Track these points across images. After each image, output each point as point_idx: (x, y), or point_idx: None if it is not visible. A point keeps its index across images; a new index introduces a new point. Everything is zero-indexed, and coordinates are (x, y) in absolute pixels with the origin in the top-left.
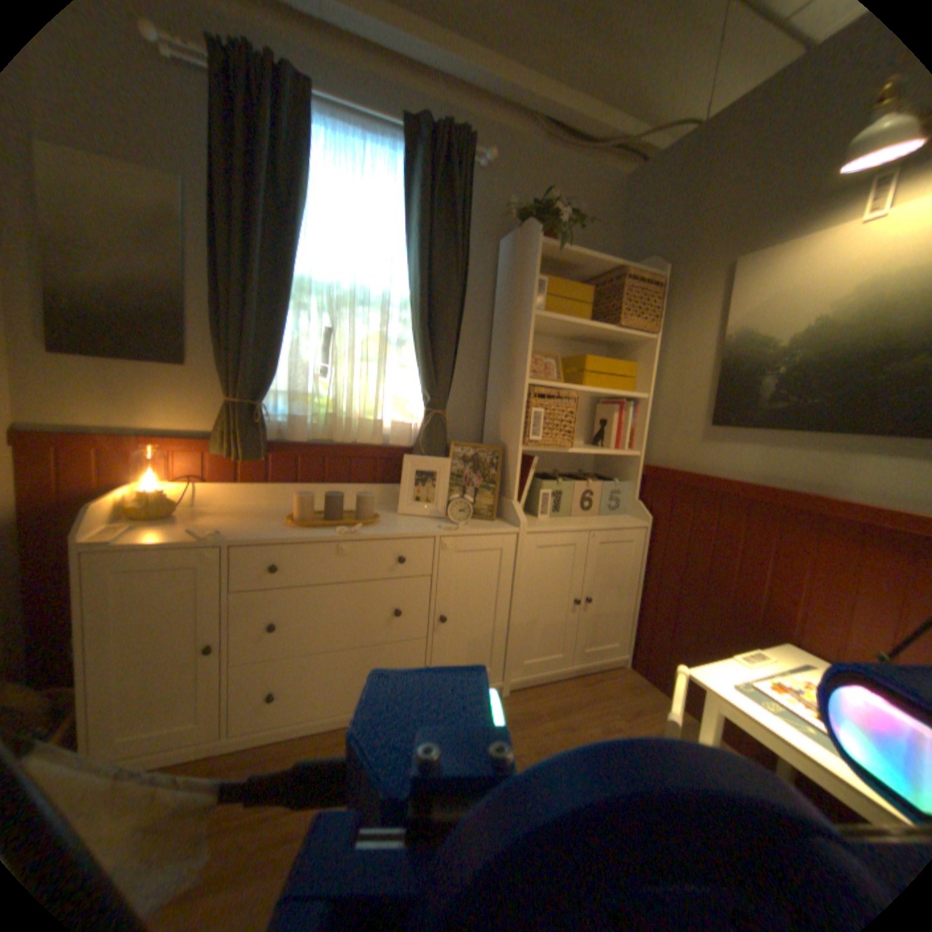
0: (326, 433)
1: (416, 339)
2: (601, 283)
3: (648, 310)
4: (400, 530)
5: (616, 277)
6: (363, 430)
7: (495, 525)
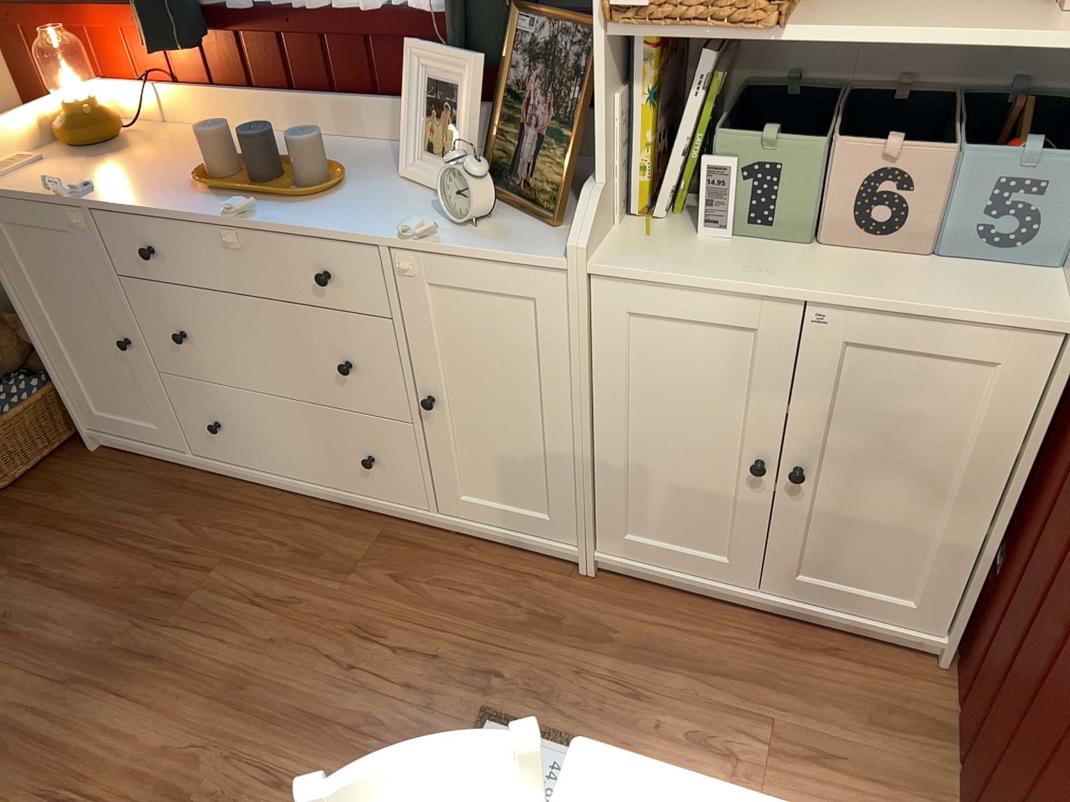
0: None
1: None
2: None
3: None
4: (333, 225)
5: None
6: None
7: (536, 244)
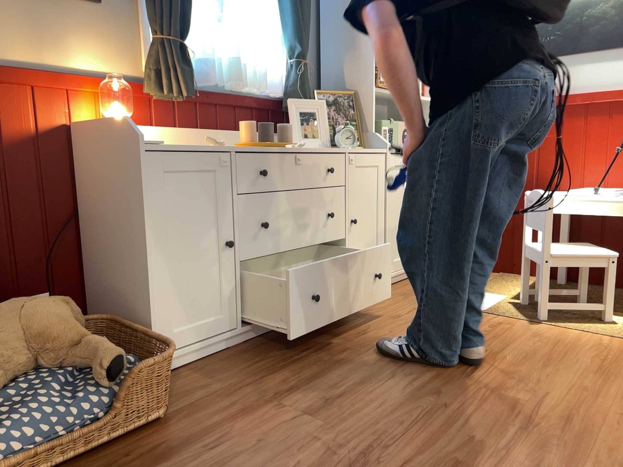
0: (224, 79)
1: None
2: None
3: None
4: (322, 148)
5: None
6: (245, 79)
7: (369, 149)
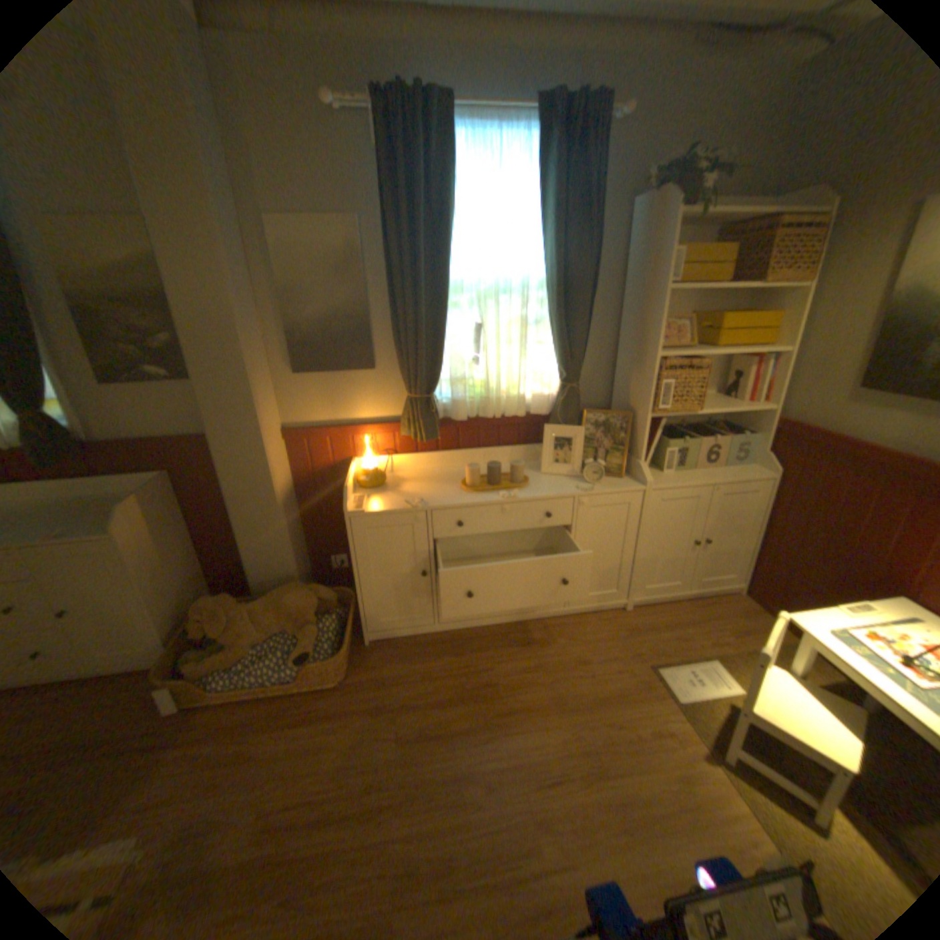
0: (480, 410)
1: (553, 321)
2: (748, 229)
3: (804, 253)
4: (546, 493)
5: (767, 225)
6: (508, 404)
7: (624, 484)
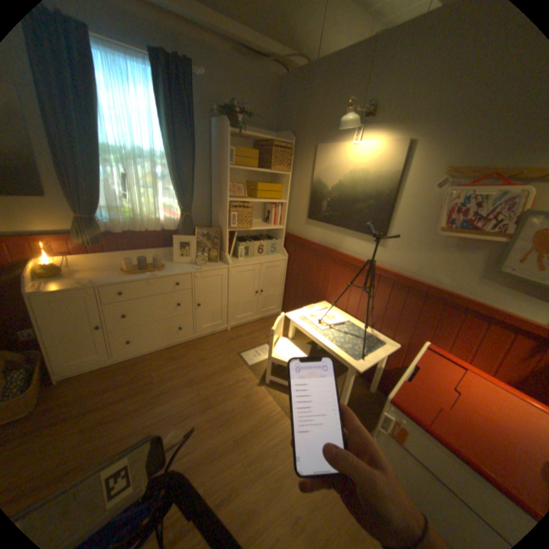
0: (130, 227)
1: (171, 178)
2: (263, 145)
3: (285, 160)
4: (175, 272)
5: (269, 145)
6: (150, 224)
7: (218, 265)
